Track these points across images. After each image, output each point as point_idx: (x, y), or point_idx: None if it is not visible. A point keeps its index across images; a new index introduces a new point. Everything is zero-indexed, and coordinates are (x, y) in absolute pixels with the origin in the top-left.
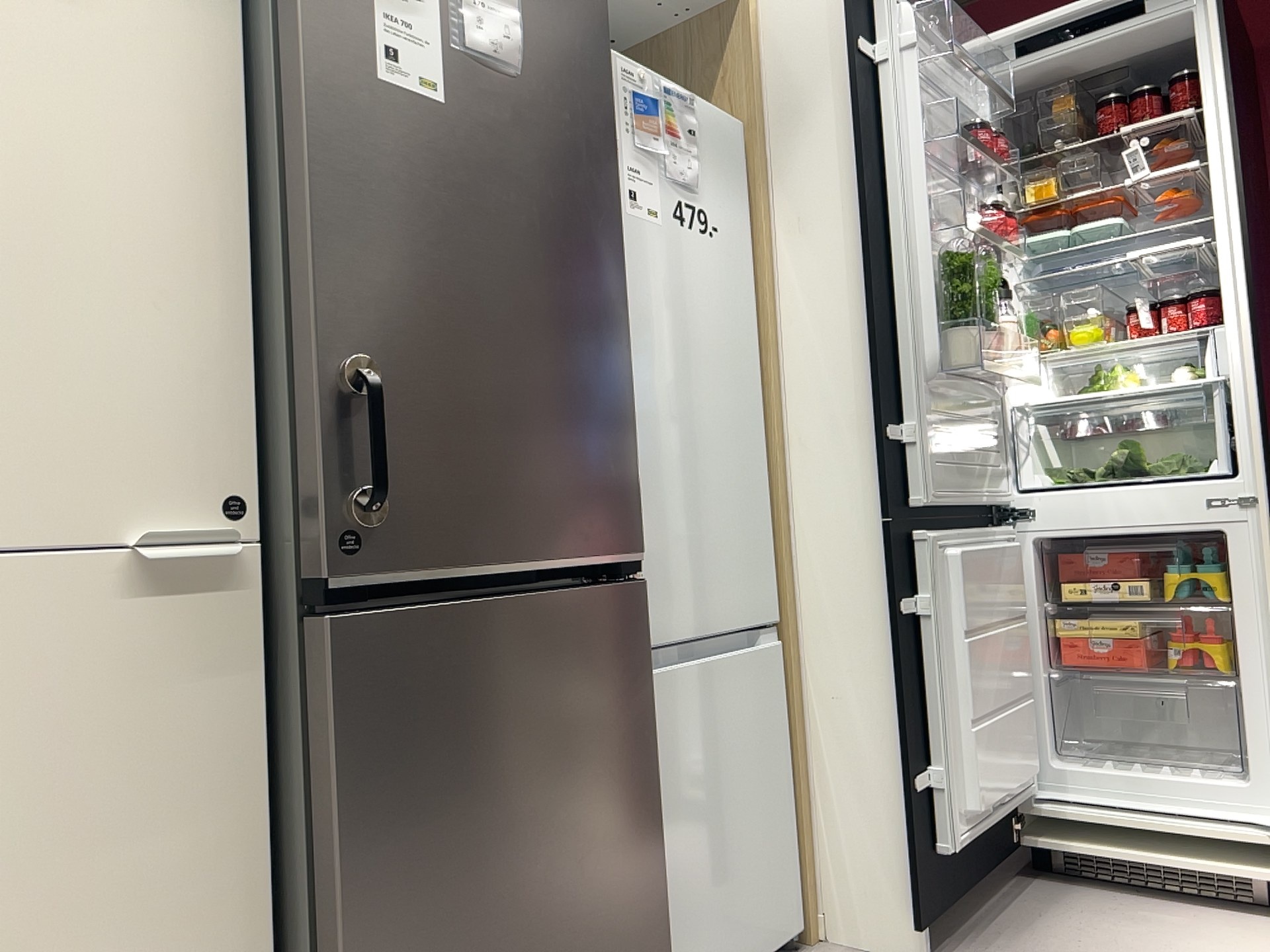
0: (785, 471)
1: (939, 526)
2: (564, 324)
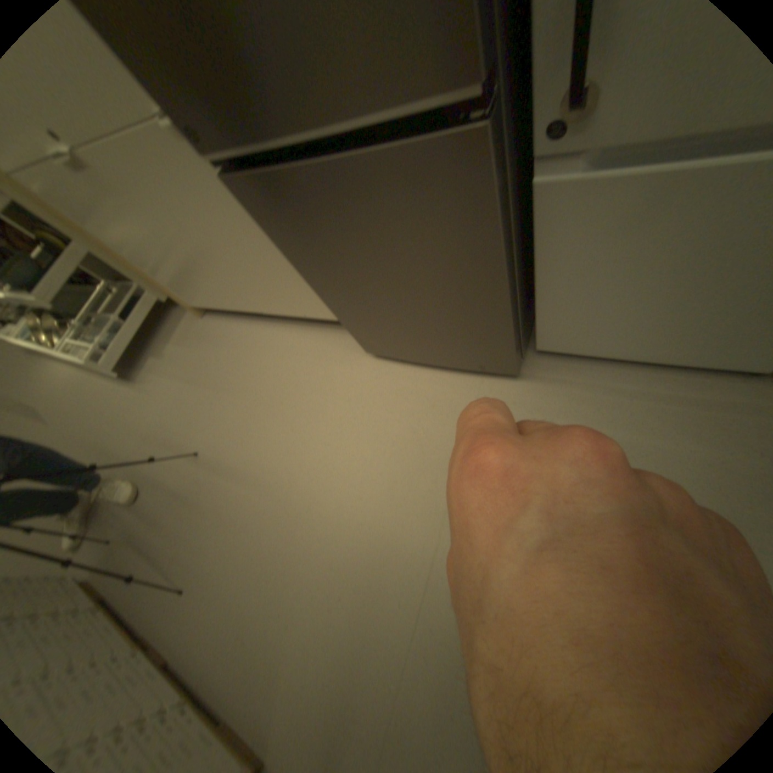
0: None
1: None
2: None
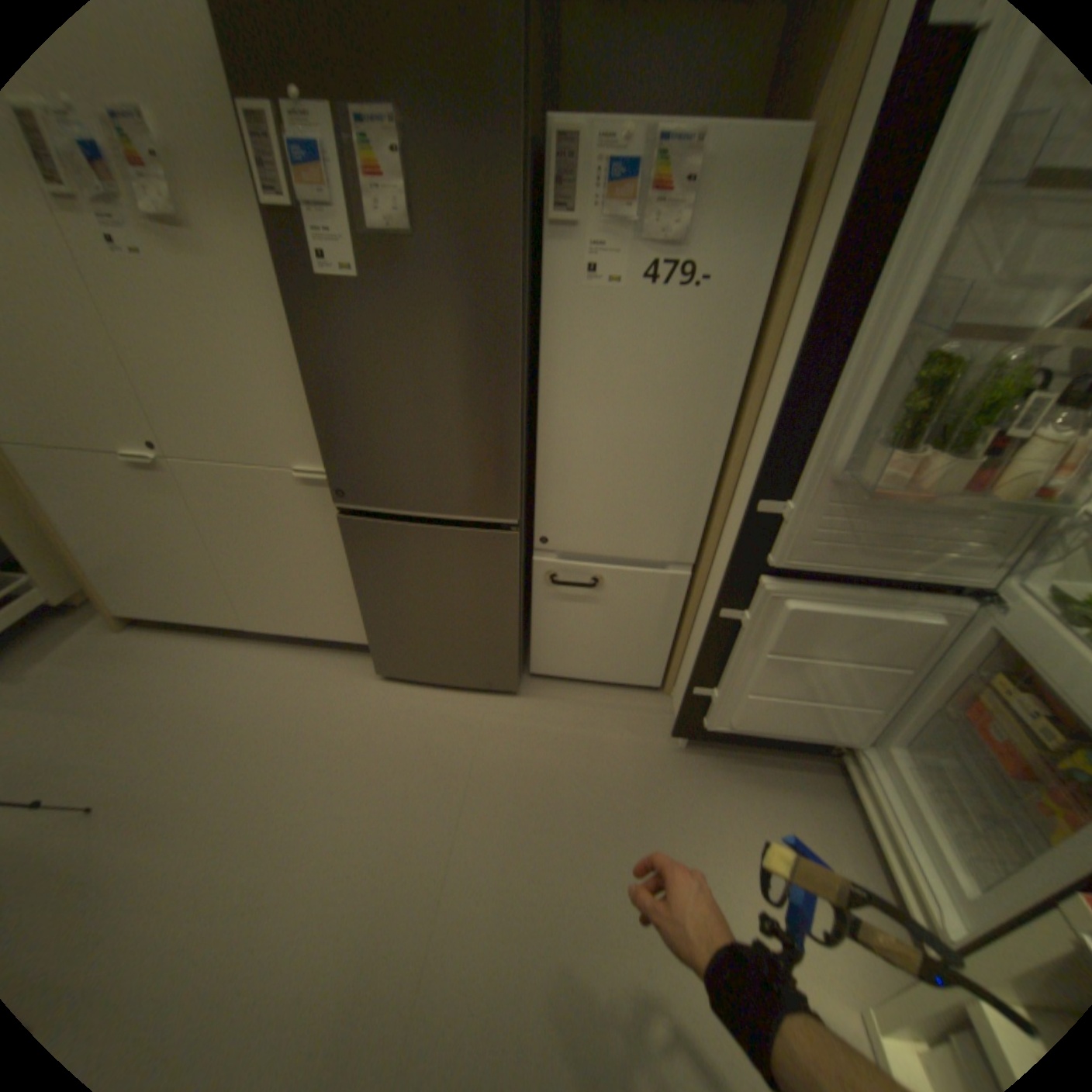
0: (732, 478)
1: (818, 577)
2: (456, 400)
